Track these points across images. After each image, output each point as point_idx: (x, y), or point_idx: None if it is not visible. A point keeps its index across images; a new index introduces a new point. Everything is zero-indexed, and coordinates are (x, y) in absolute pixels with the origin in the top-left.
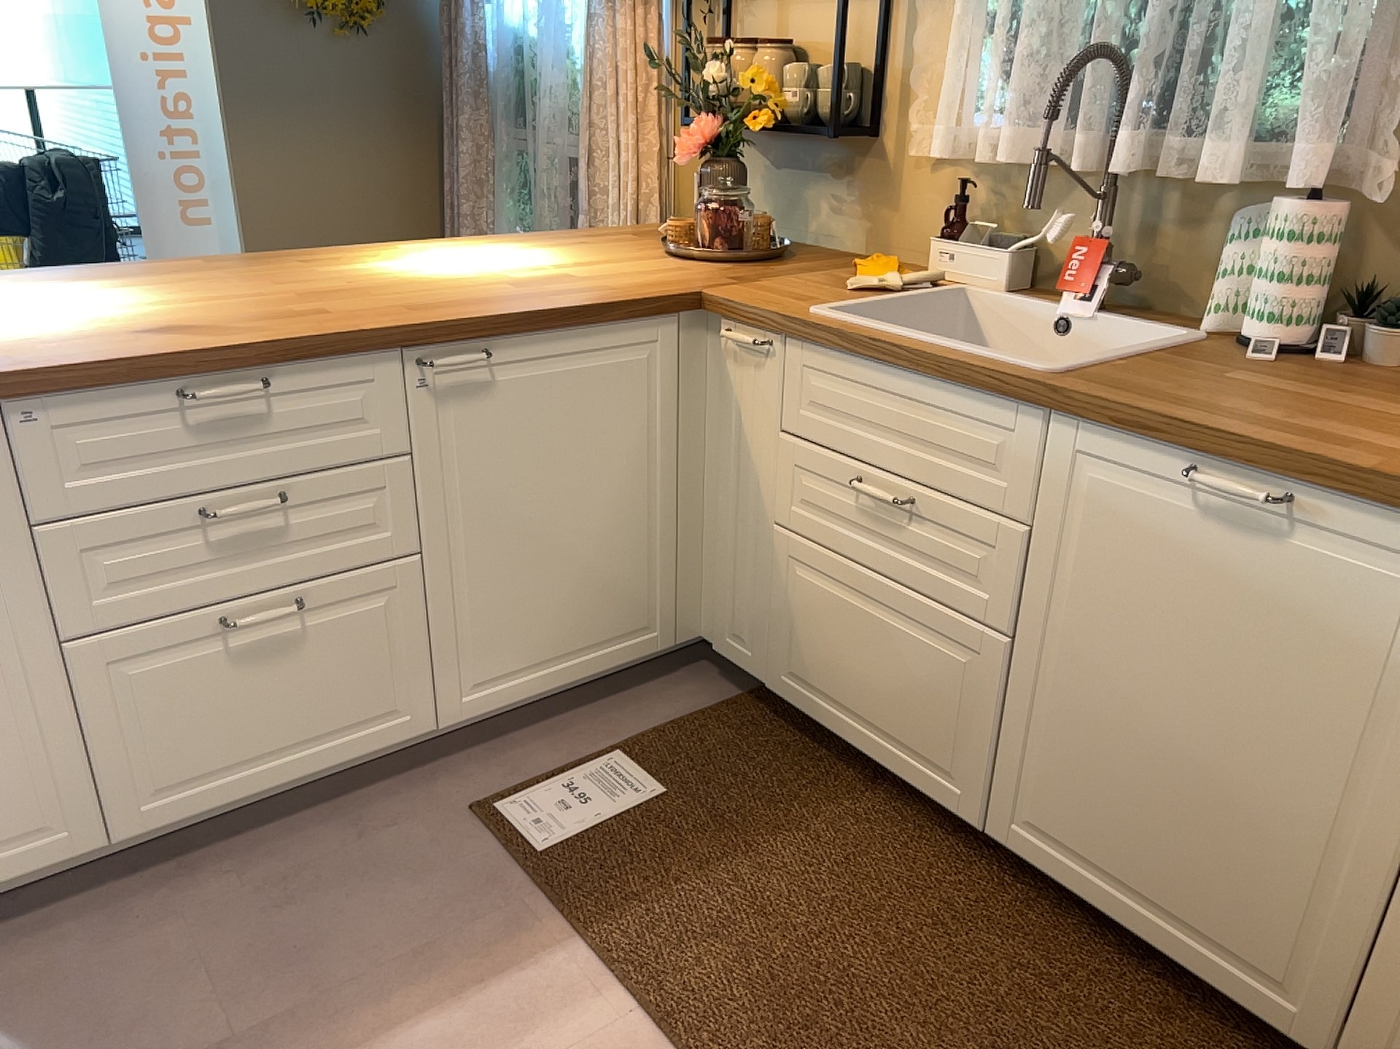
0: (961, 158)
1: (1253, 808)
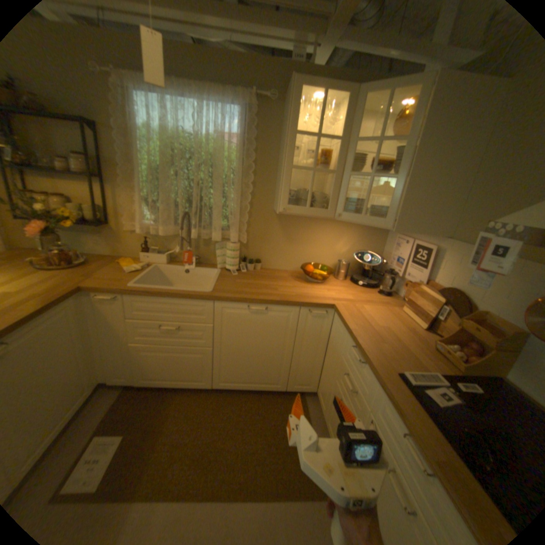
0: (145, 232)
1: (268, 359)
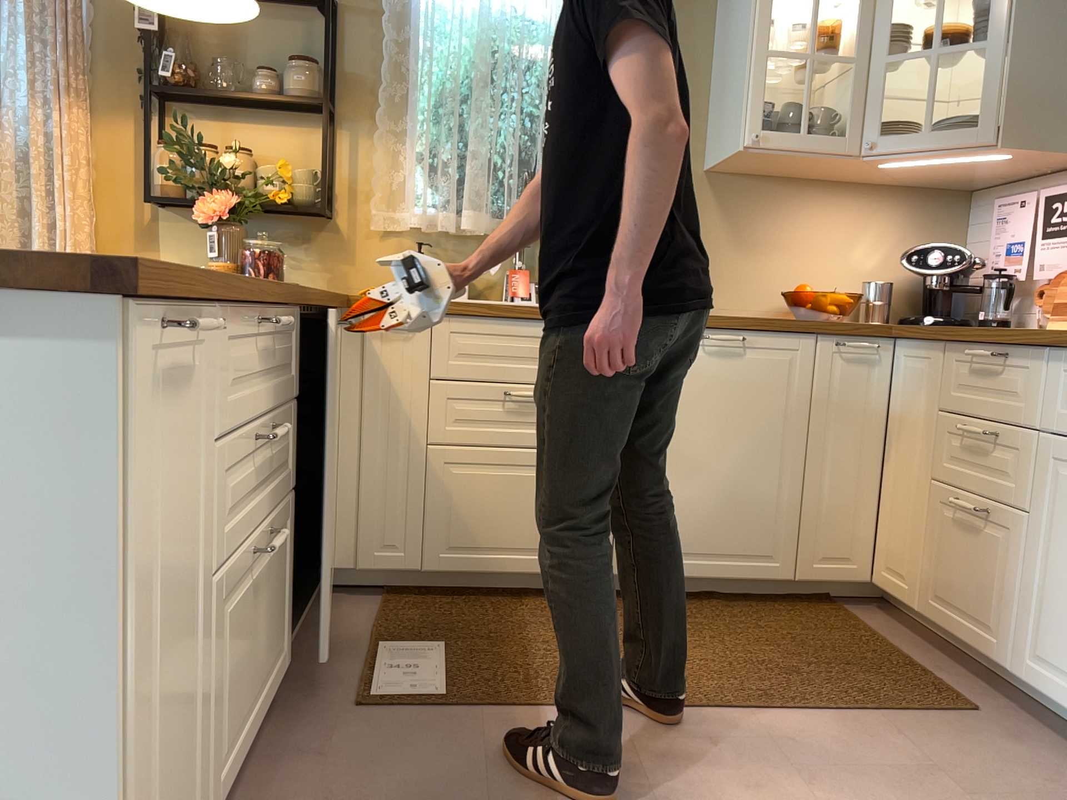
0: (426, 227)
1: (750, 479)
